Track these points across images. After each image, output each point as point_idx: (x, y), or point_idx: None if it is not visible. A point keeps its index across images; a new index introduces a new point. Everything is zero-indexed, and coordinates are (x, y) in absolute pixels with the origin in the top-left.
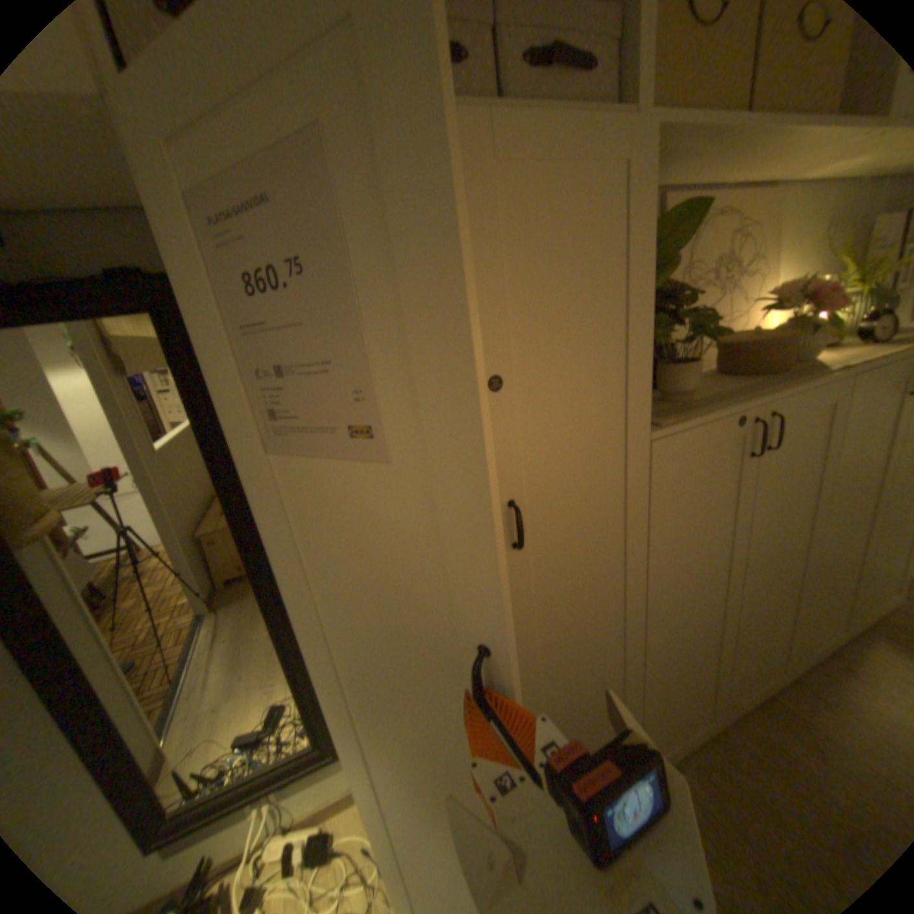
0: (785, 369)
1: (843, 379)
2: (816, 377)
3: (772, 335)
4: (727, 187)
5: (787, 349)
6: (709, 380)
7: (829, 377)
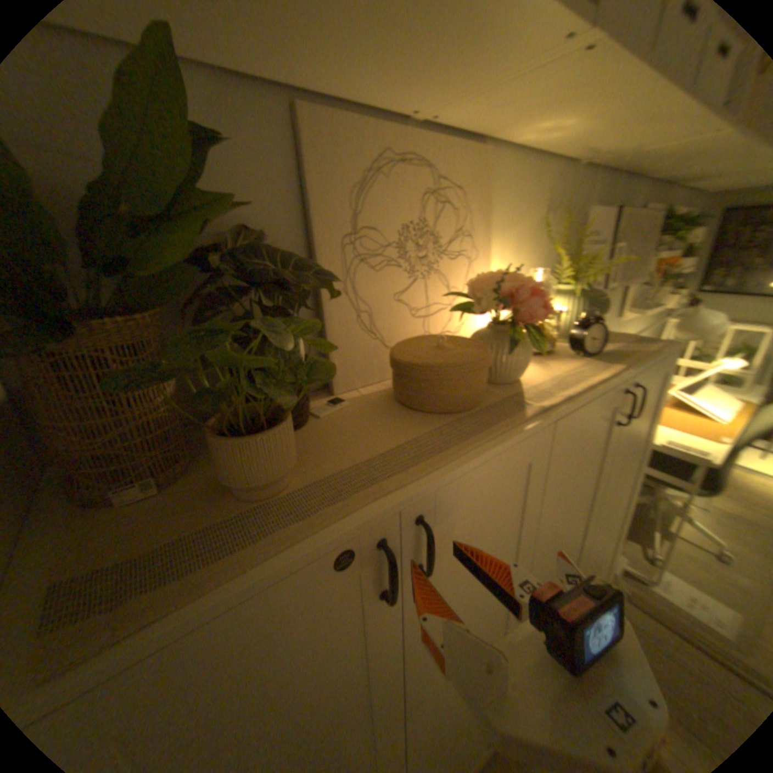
0: (468, 405)
1: (539, 428)
2: (500, 431)
3: (454, 351)
4: (409, 118)
5: (469, 377)
6: (369, 412)
7: (517, 432)
